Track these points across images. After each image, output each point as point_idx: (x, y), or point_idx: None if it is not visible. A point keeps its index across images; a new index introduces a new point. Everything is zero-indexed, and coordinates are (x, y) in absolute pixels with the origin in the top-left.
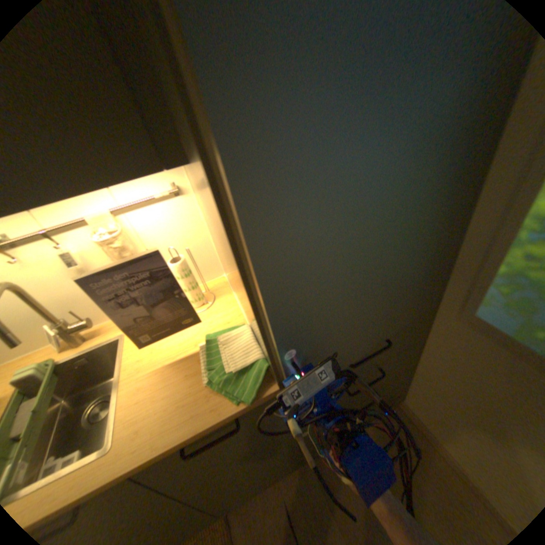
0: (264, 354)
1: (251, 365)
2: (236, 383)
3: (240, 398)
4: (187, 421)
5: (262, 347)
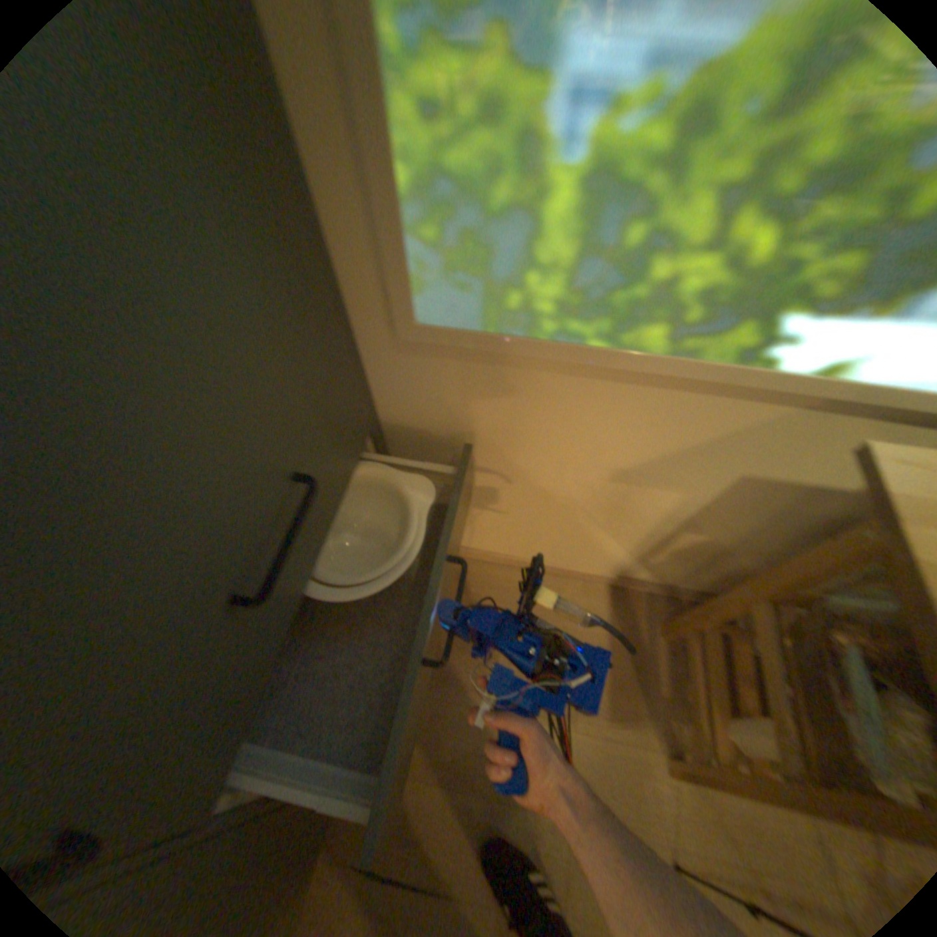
0: None
1: None
2: None
3: None
4: None
5: None
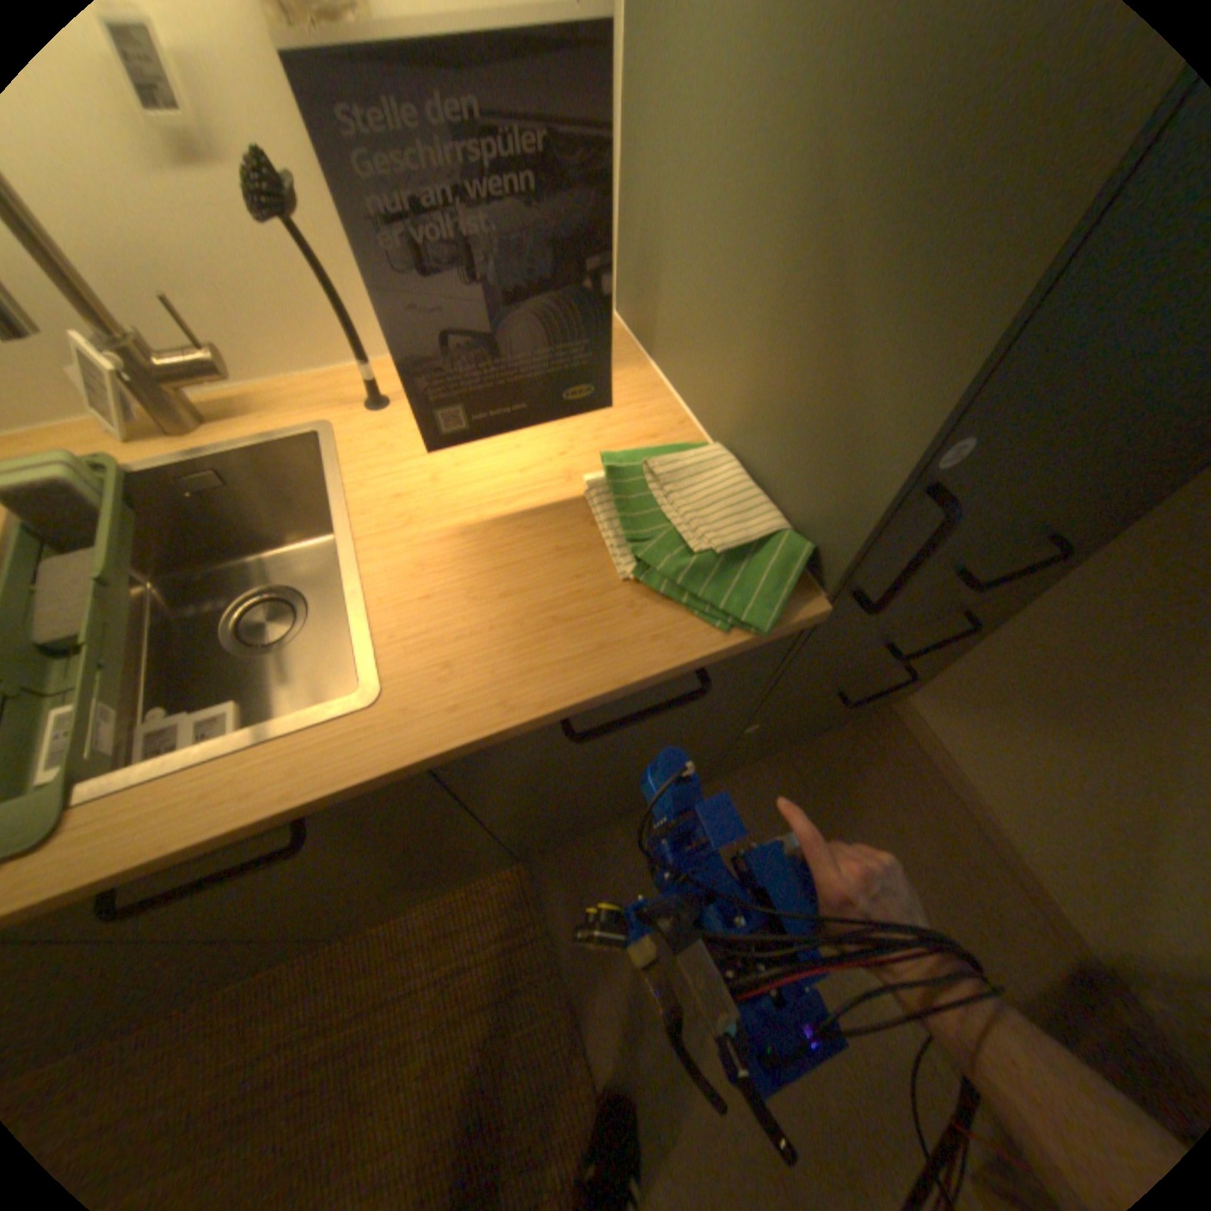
0: (803, 518)
1: (764, 542)
2: (725, 578)
3: (738, 616)
4: (592, 653)
5: (816, 494)
